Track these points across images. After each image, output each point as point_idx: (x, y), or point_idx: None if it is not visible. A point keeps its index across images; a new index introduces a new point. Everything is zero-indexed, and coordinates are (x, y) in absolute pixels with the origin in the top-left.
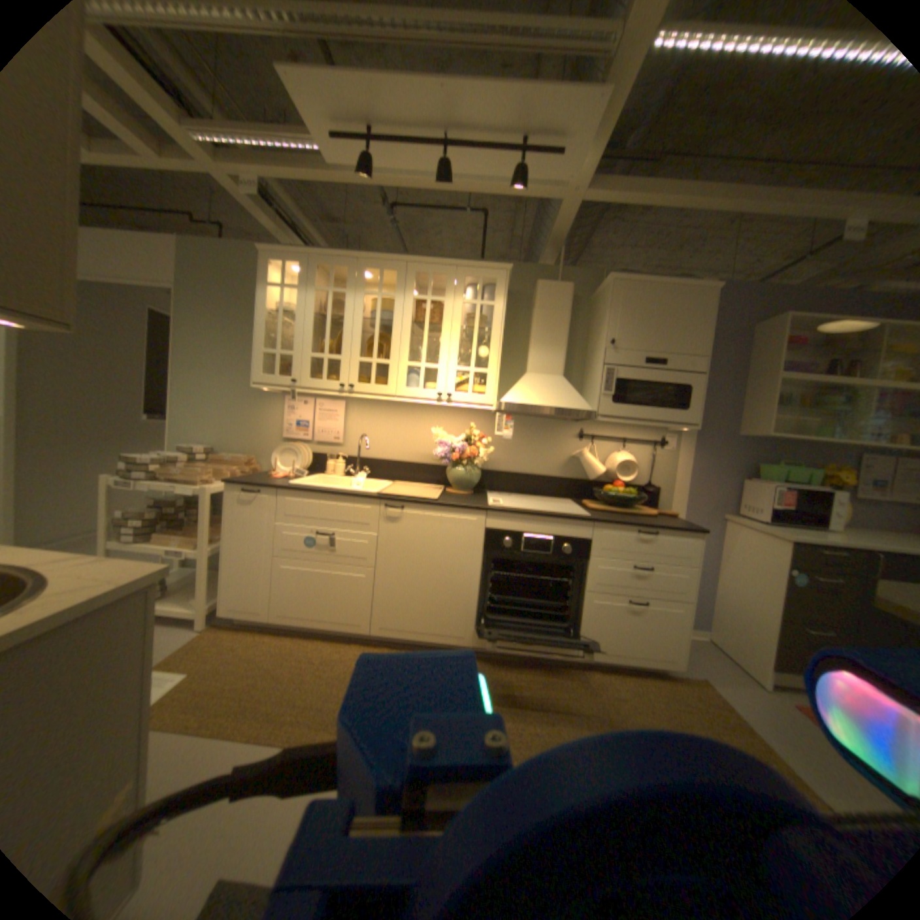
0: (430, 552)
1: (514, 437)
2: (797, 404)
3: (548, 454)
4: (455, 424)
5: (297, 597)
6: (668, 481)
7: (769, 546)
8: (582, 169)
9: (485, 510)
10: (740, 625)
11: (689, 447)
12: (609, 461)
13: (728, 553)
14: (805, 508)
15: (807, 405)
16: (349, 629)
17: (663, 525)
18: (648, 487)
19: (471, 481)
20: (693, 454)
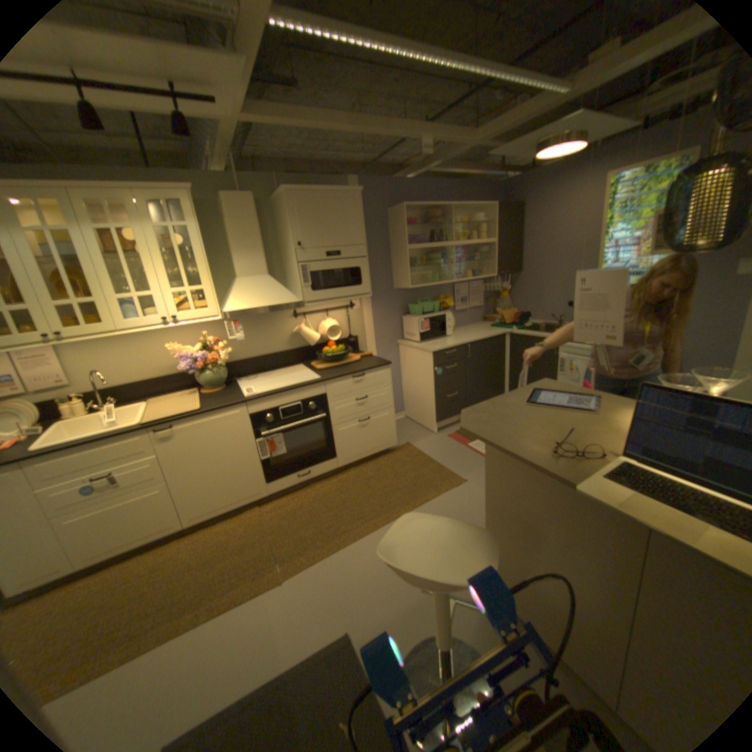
0: (213, 450)
1: (246, 330)
2: (420, 262)
3: (277, 336)
4: (189, 333)
5: (100, 538)
6: (362, 331)
7: (422, 357)
8: (234, 102)
9: (246, 403)
10: (417, 404)
11: (368, 305)
12: (322, 330)
13: (404, 365)
14: (435, 328)
15: (425, 261)
16: (165, 534)
17: (367, 368)
18: (351, 339)
19: (223, 379)
20: (372, 309)
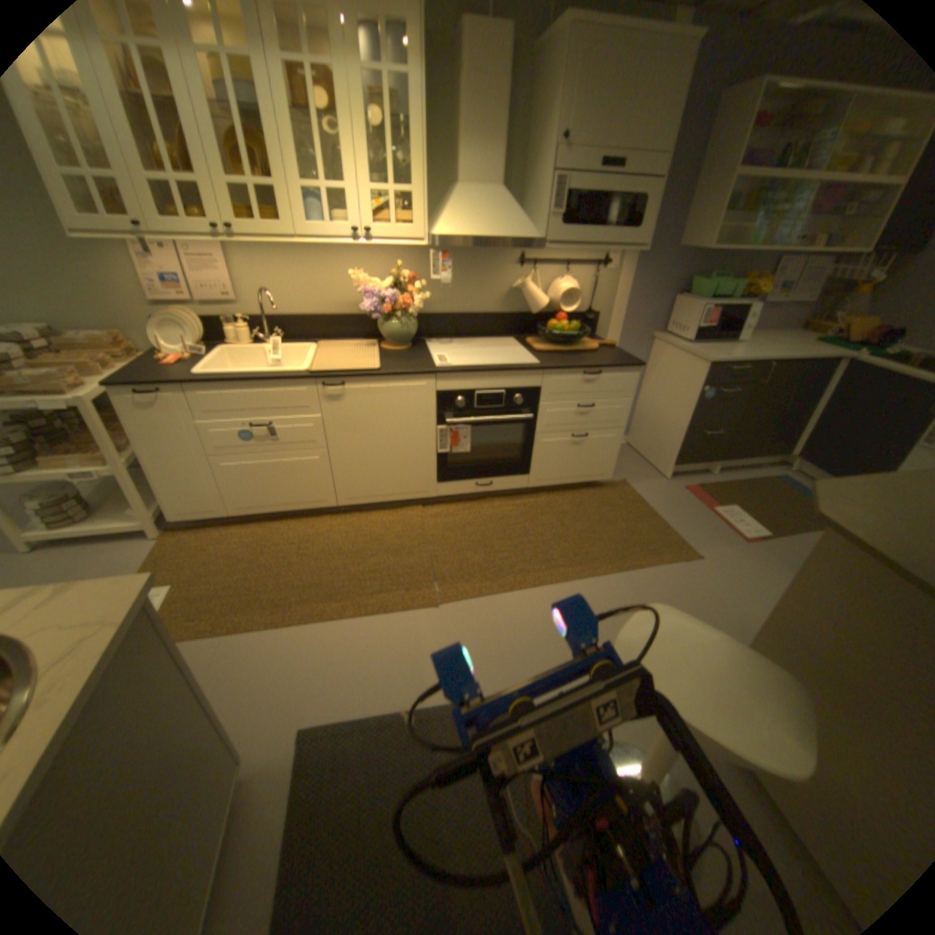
0: (385, 425)
1: (450, 271)
2: (742, 203)
3: (489, 288)
4: (378, 260)
5: (255, 490)
6: (609, 304)
7: (691, 365)
8: None
9: (437, 375)
10: (654, 430)
11: (632, 264)
12: (553, 291)
13: (653, 370)
14: (726, 323)
15: (751, 203)
16: (319, 506)
17: (607, 363)
18: (589, 314)
19: (410, 334)
20: (635, 272)
